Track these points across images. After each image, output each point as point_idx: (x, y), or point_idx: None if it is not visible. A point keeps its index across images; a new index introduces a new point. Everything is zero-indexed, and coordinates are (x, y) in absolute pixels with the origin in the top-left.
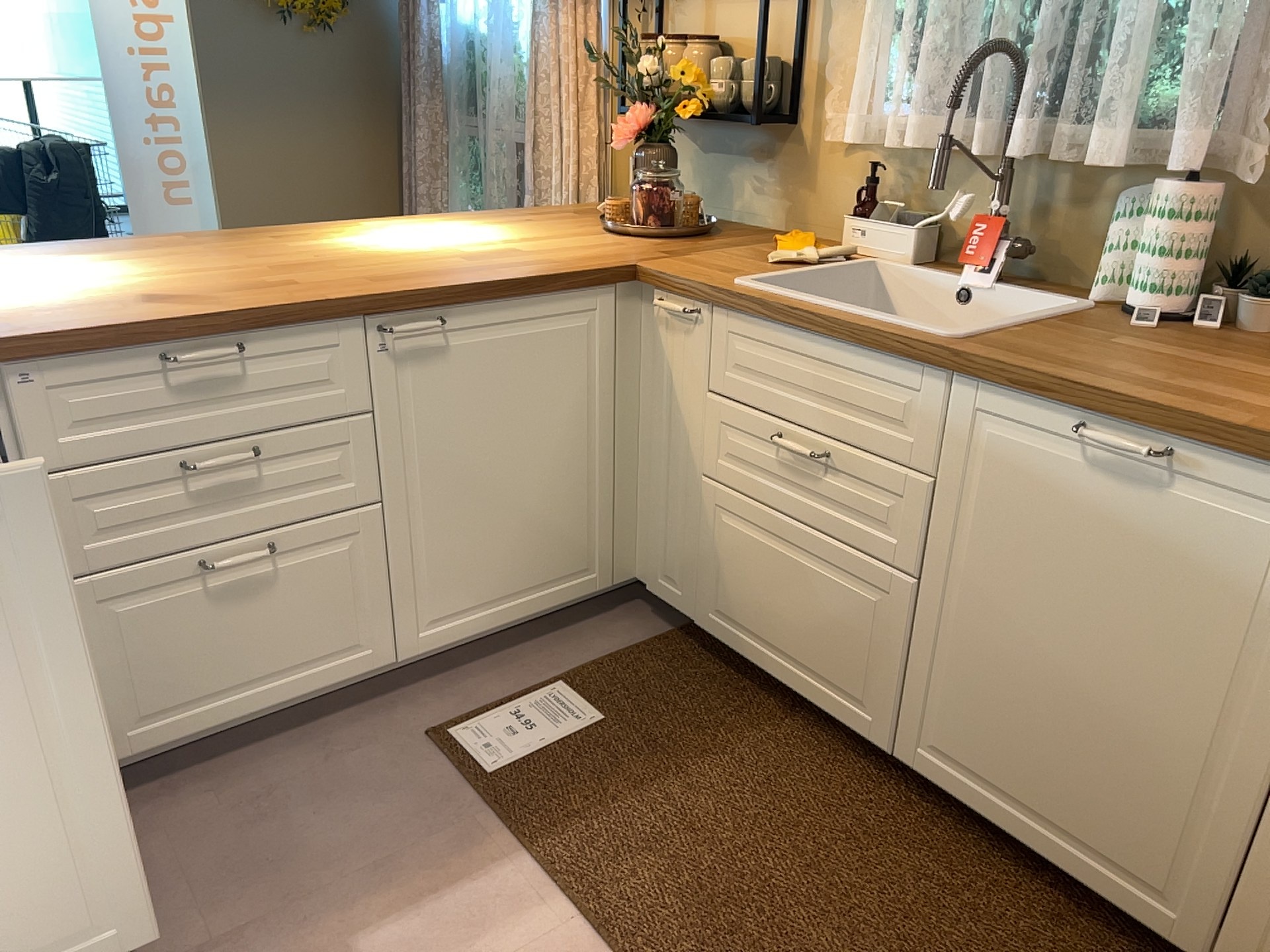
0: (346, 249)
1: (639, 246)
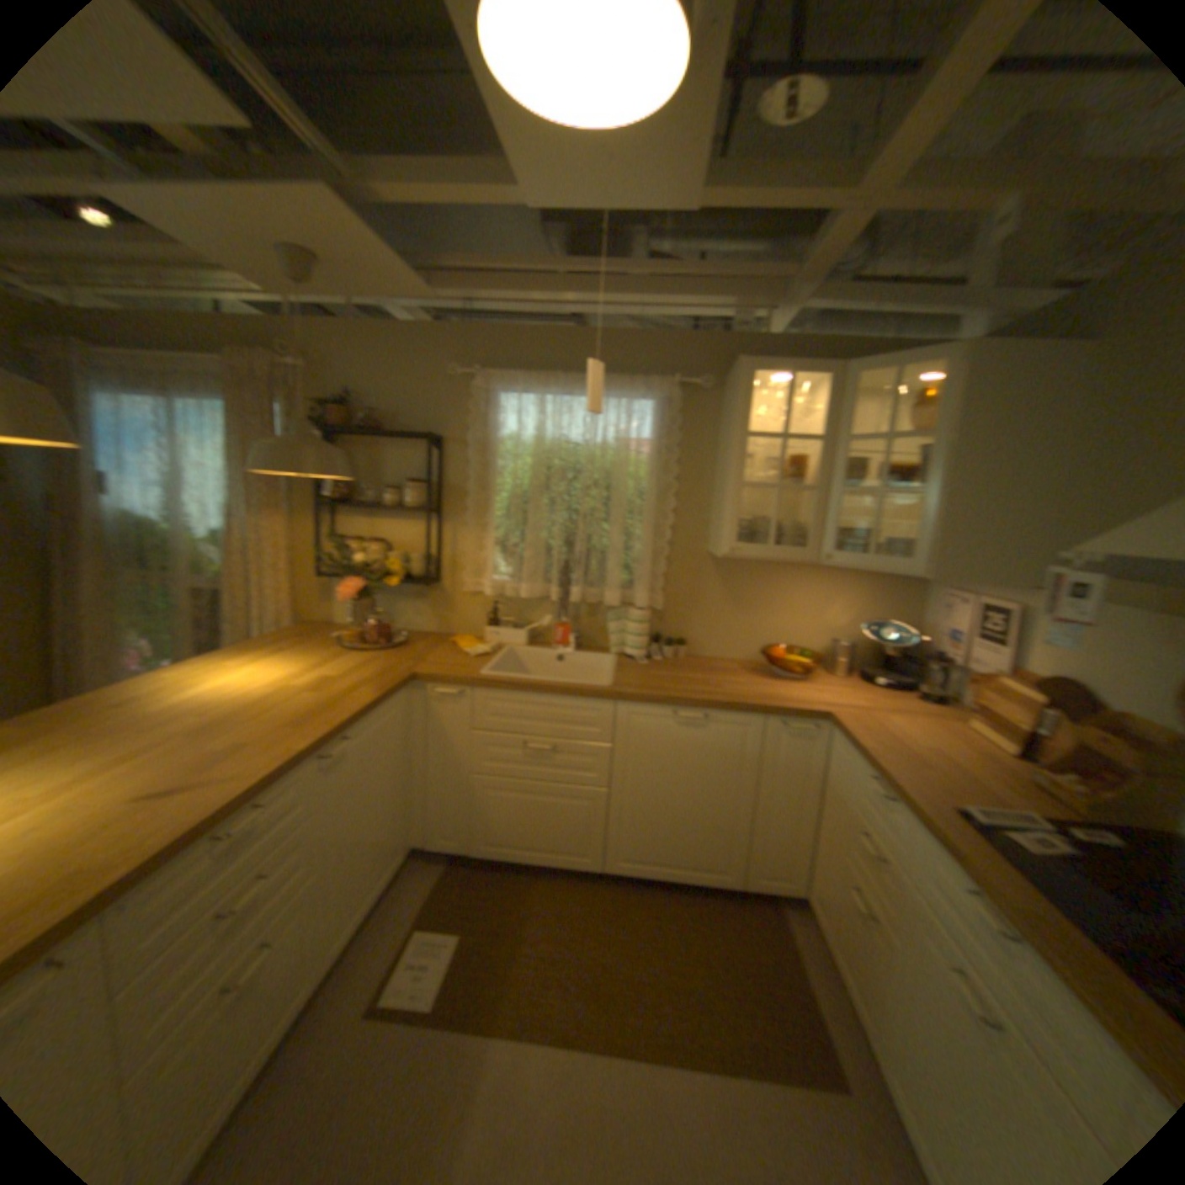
0: (210, 704)
1: (392, 658)
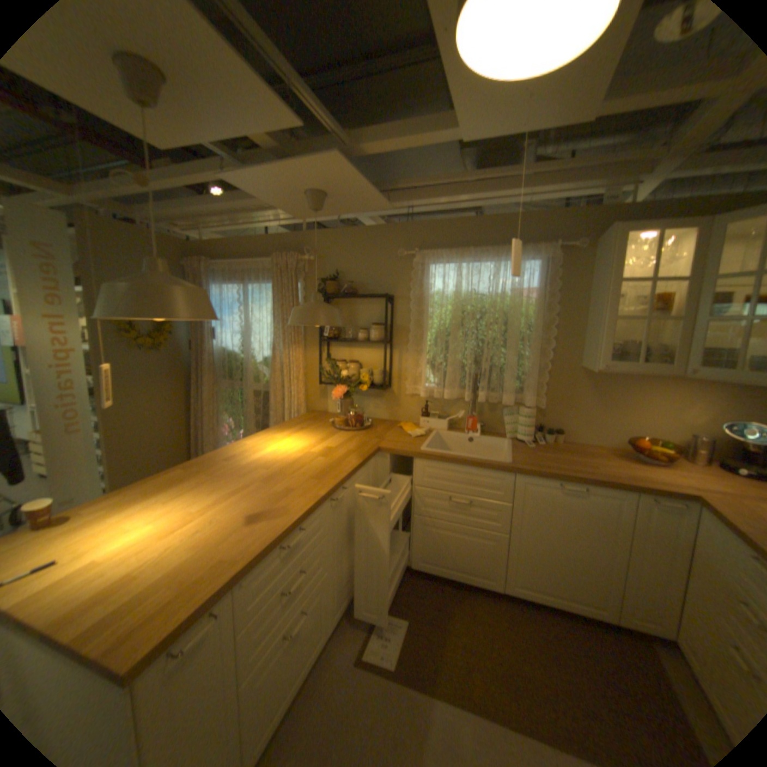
0: (268, 461)
1: (362, 436)
